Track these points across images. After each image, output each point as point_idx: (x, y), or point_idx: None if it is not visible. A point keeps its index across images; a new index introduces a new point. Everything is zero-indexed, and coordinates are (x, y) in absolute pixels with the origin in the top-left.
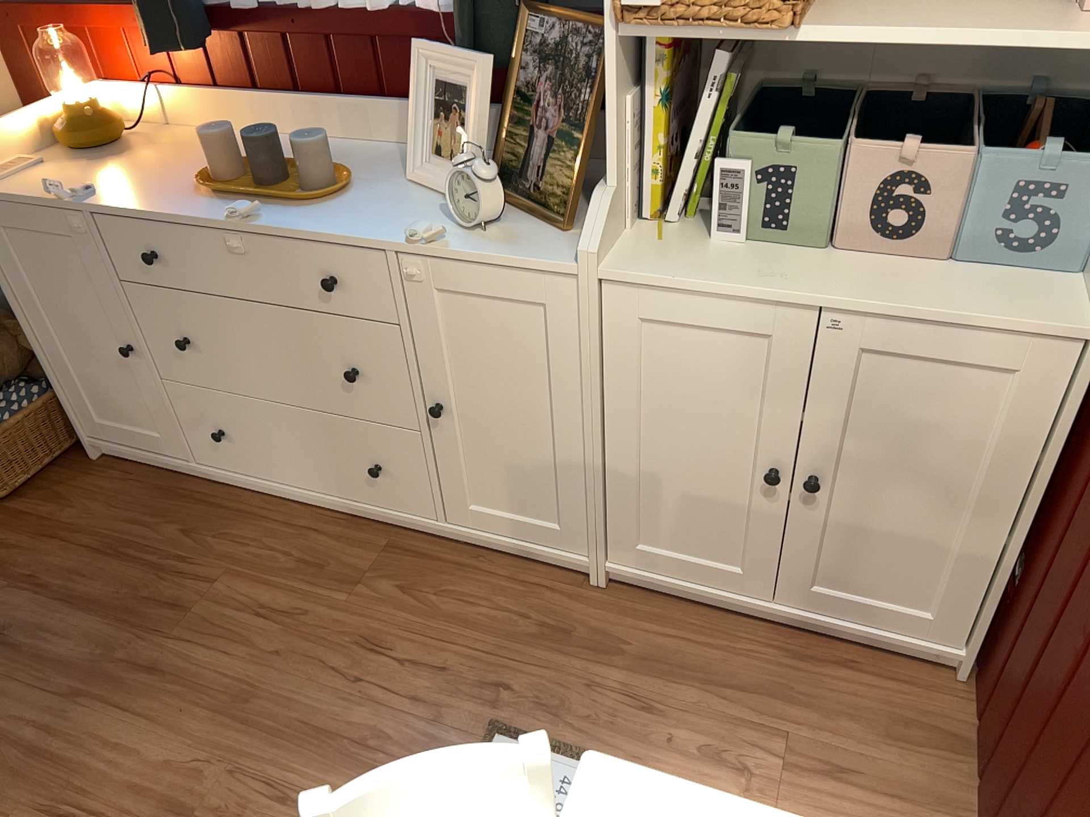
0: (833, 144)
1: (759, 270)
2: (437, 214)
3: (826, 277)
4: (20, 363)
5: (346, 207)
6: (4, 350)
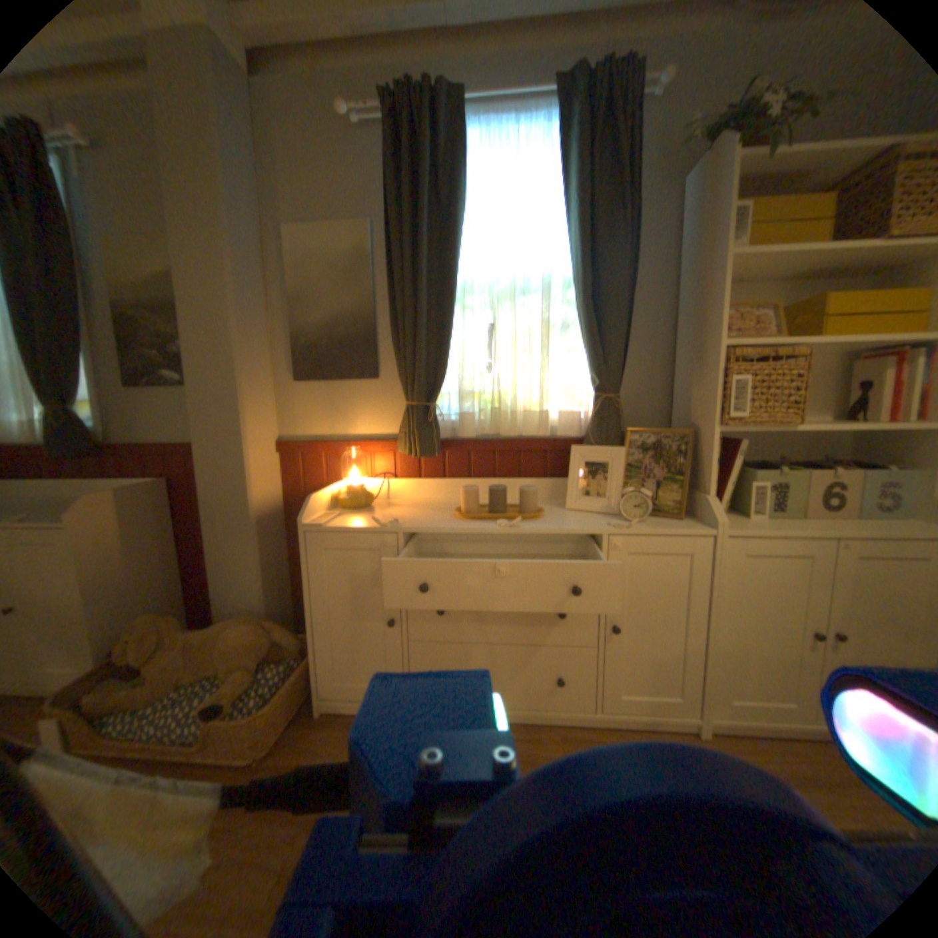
0: (800, 472)
1: (793, 527)
2: (600, 518)
3: (824, 527)
4: (261, 650)
5: (547, 519)
6: (253, 641)
